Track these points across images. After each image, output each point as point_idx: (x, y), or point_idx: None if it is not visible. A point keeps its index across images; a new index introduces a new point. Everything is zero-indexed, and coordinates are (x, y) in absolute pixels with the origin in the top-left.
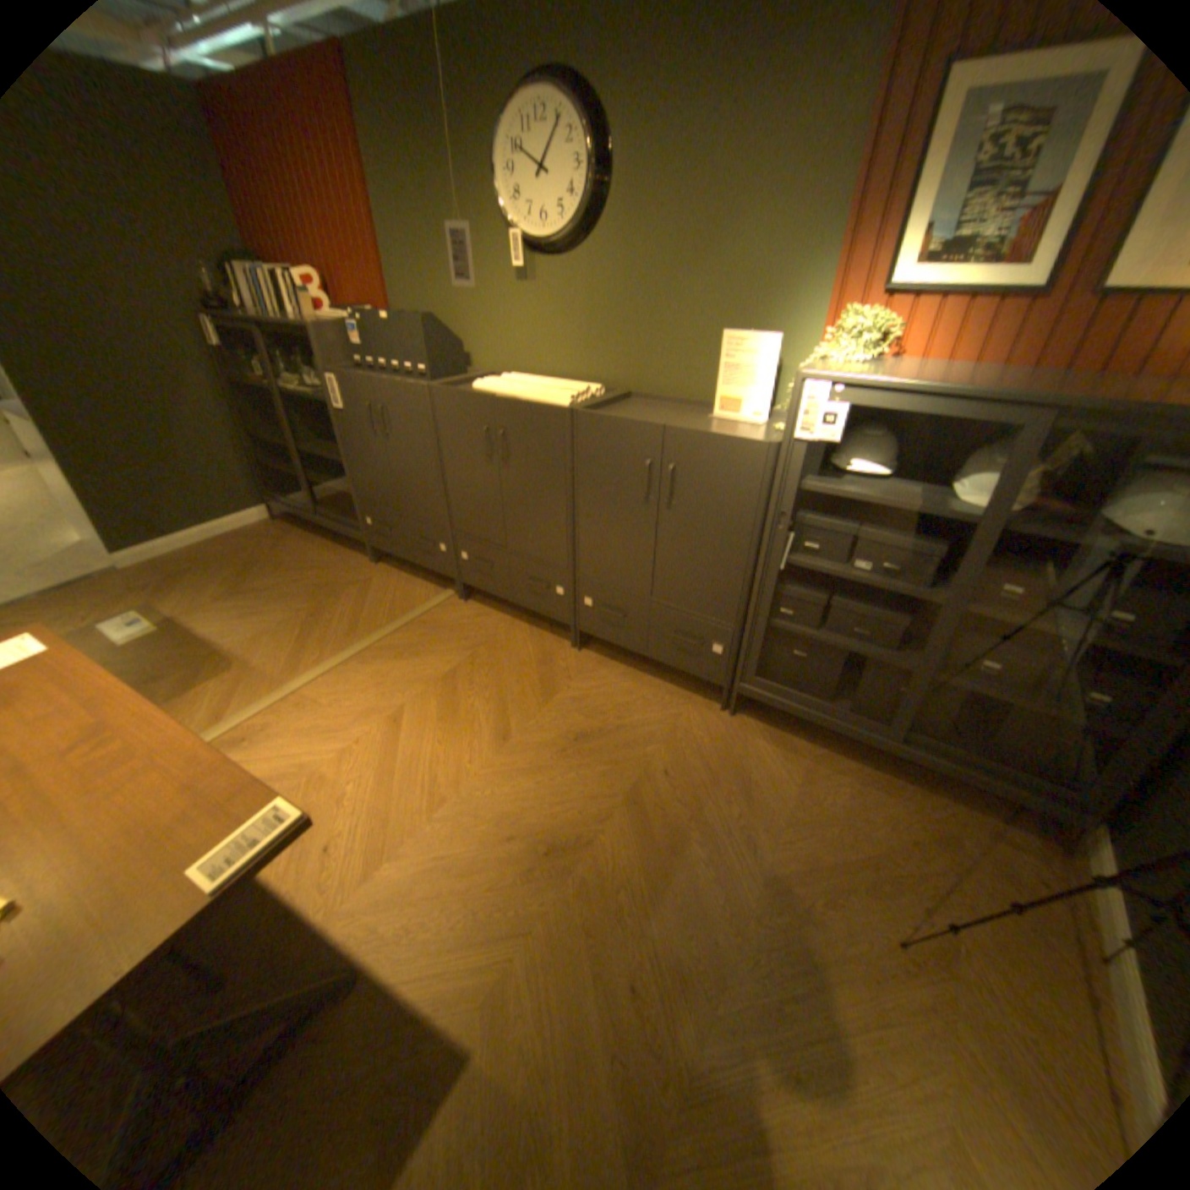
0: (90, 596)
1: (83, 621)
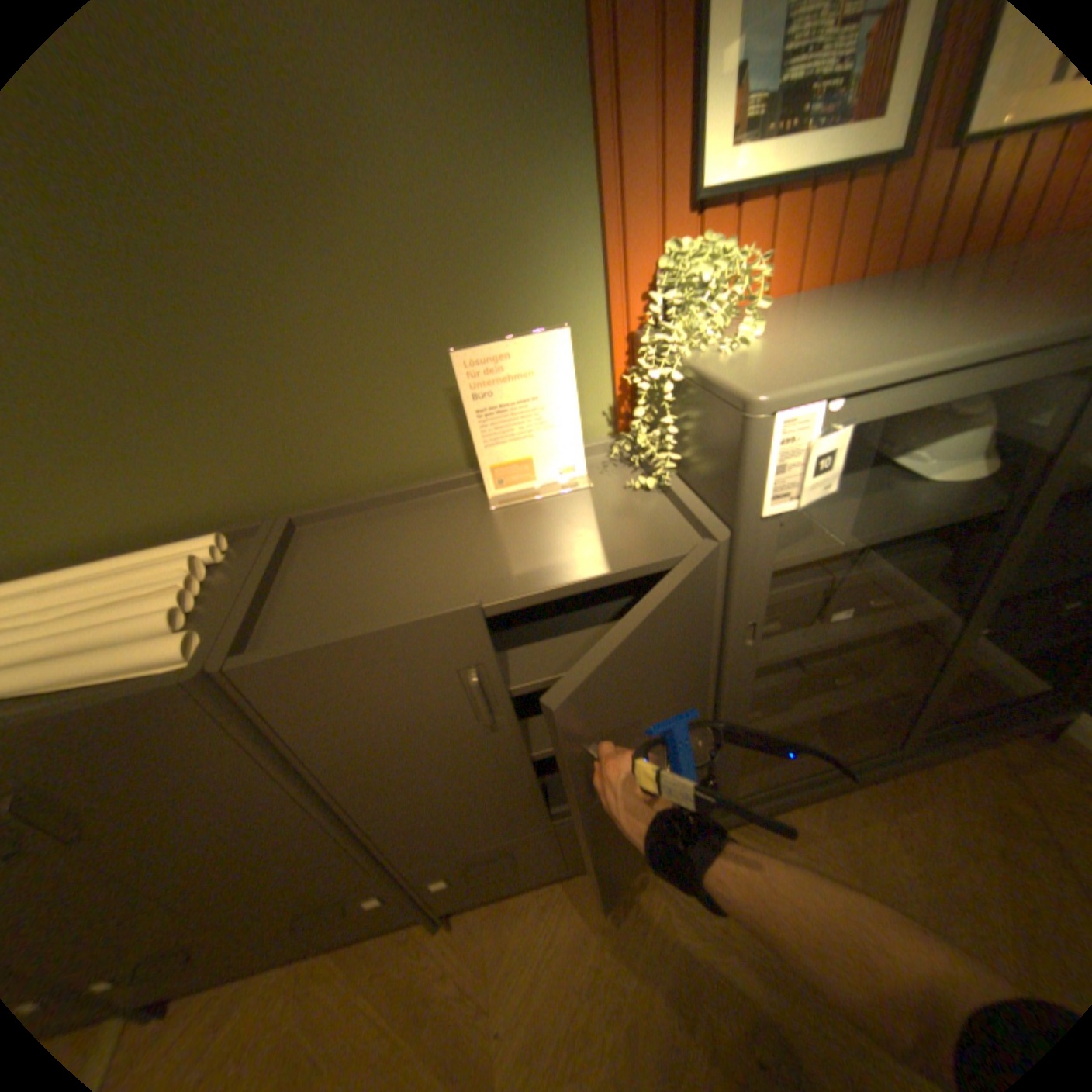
0: None
1: None
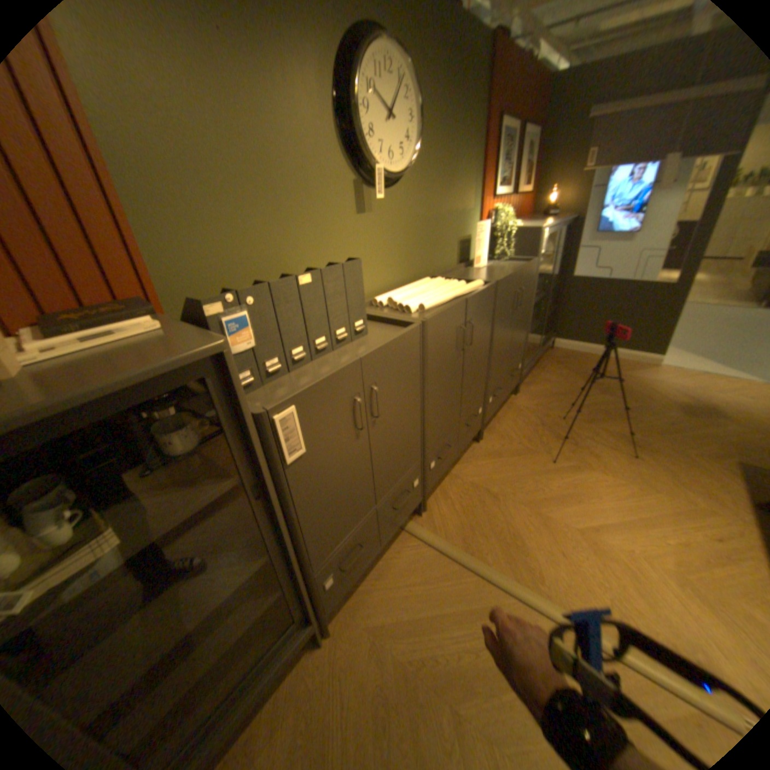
0: None
1: None
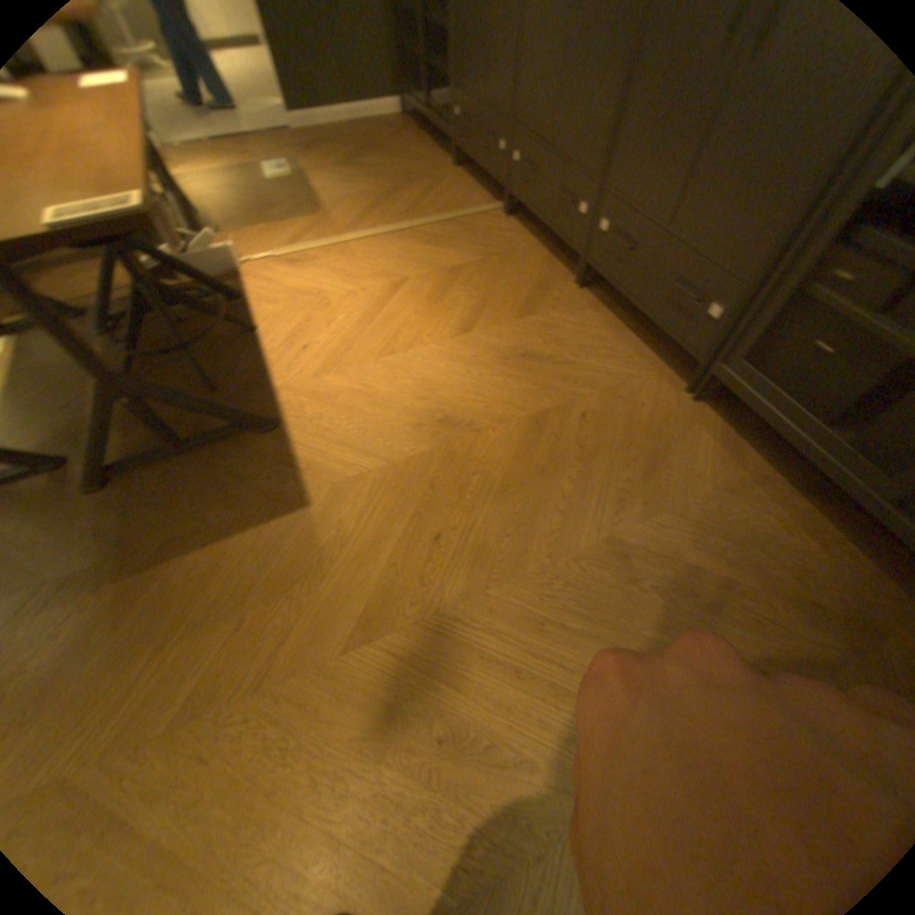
0: (263, 142)
1: (252, 158)
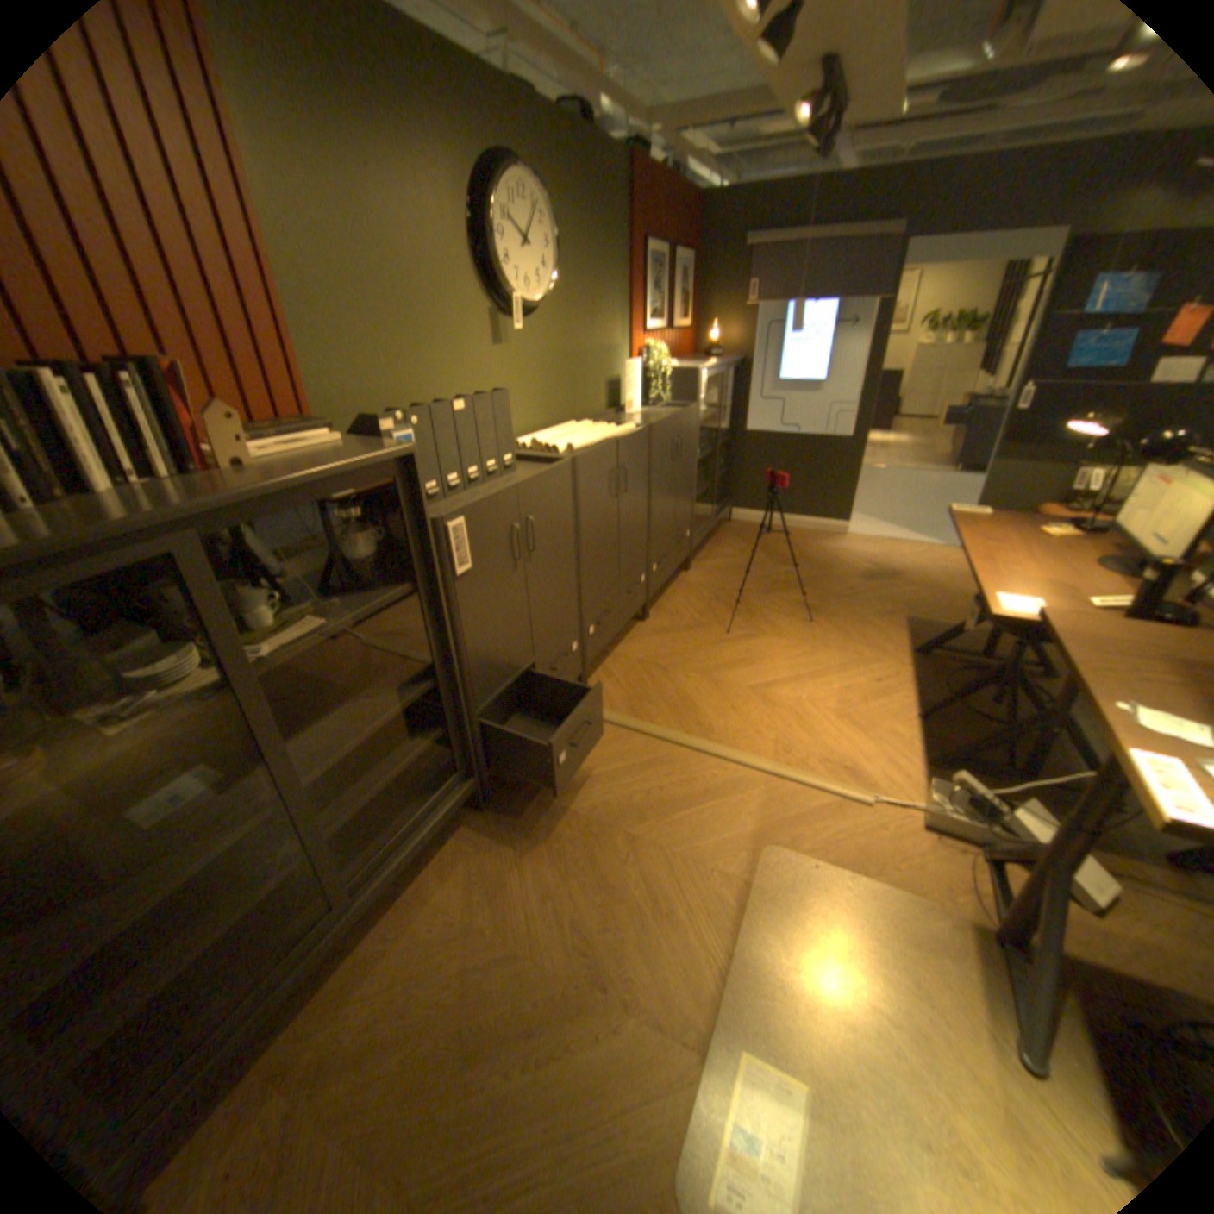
0: None
1: None
